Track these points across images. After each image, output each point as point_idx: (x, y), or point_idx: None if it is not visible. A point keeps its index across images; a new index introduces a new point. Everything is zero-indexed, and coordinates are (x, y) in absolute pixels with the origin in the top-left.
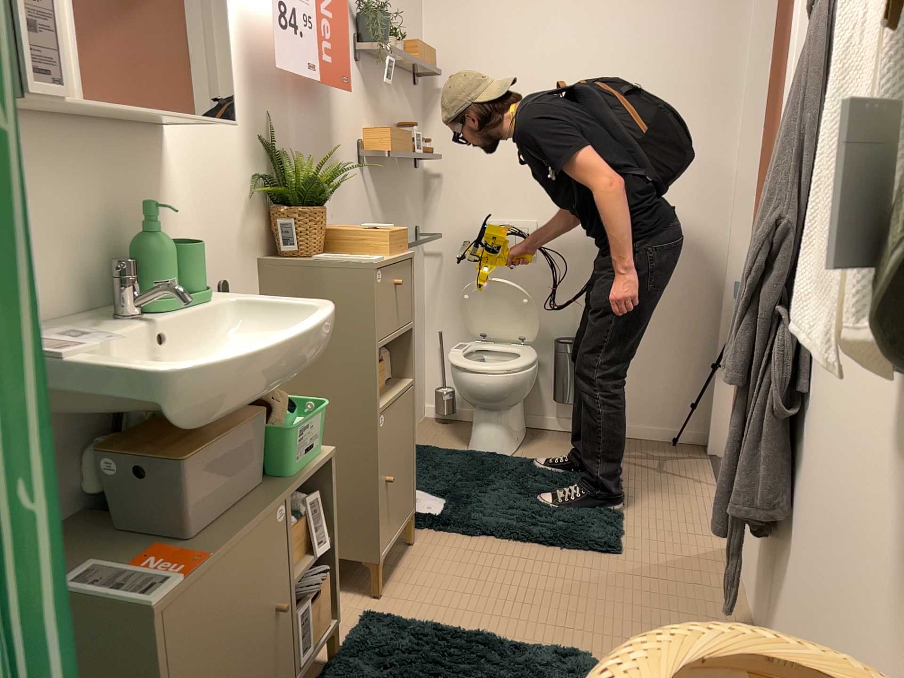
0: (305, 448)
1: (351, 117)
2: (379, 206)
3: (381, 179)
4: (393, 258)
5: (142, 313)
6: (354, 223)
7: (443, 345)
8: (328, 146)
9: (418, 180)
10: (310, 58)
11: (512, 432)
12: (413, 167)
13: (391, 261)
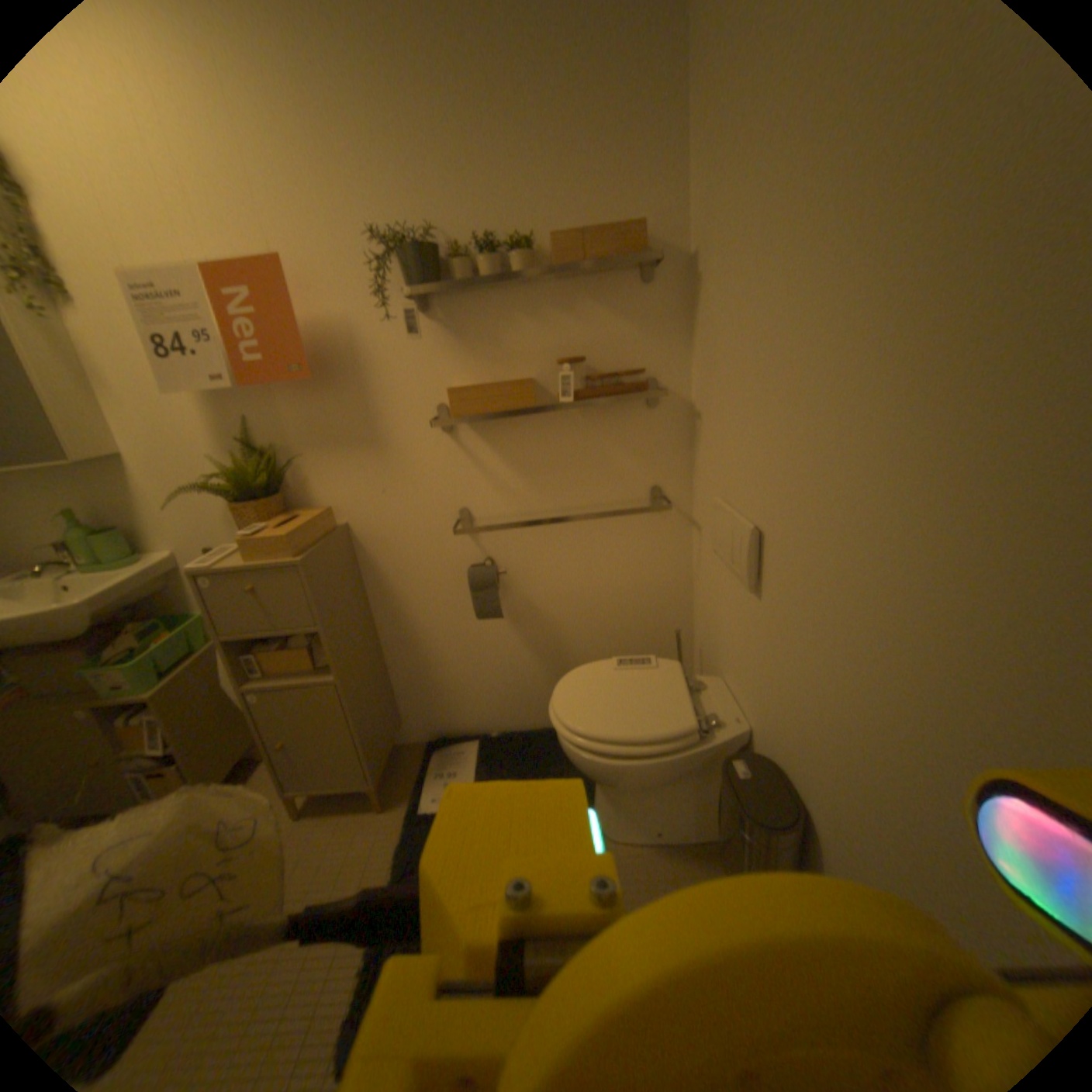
0: (111, 685)
1: (415, 378)
2: (510, 469)
3: (514, 436)
4: (242, 565)
5: (78, 569)
6: (438, 493)
7: (681, 647)
8: (362, 420)
9: (667, 417)
10: (210, 365)
11: (635, 815)
12: (639, 402)
13: (228, 569)
